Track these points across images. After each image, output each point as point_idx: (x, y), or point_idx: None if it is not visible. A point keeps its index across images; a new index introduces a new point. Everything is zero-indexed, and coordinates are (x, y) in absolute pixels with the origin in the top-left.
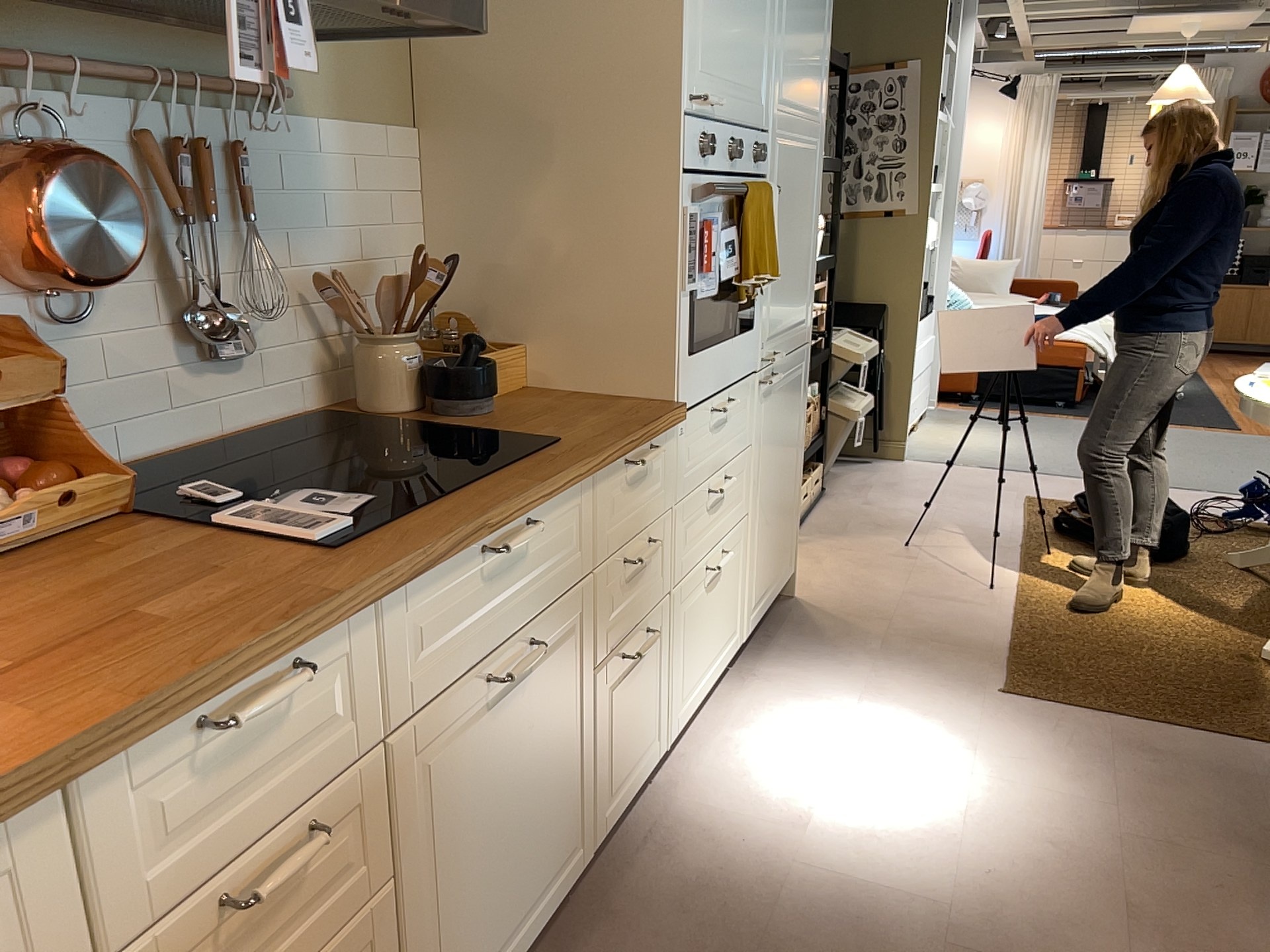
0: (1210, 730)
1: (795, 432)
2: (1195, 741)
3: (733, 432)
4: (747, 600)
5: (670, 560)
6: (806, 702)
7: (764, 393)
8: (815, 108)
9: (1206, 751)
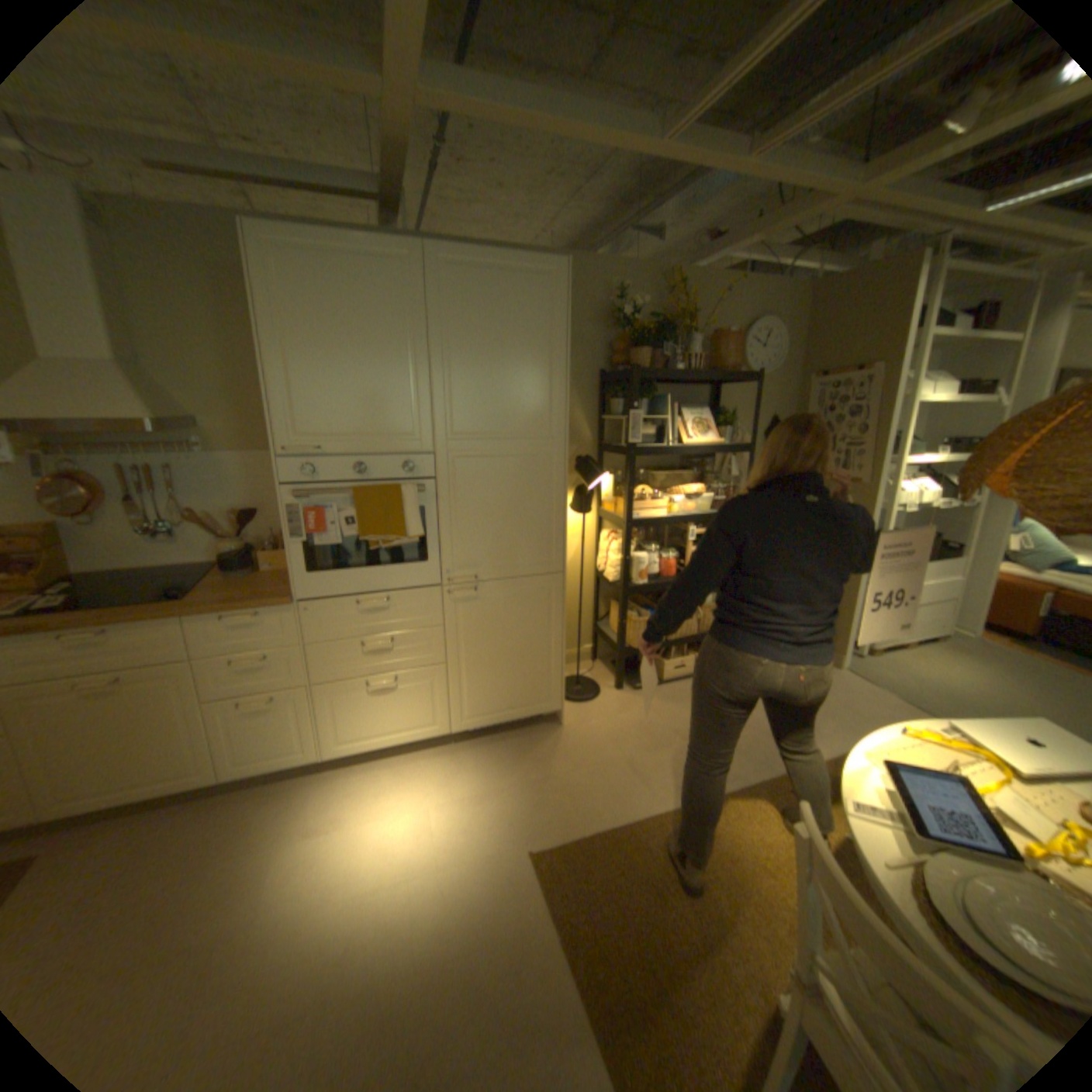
0: (588, 1005)
1: (535, 626)
2: (561, 1000)
3: (398, 616)
4: (450, 712)
5: (303, 671)
6: (439, 784)
7: (457, 599)
8: (534, 430)
9: (550, 1014)
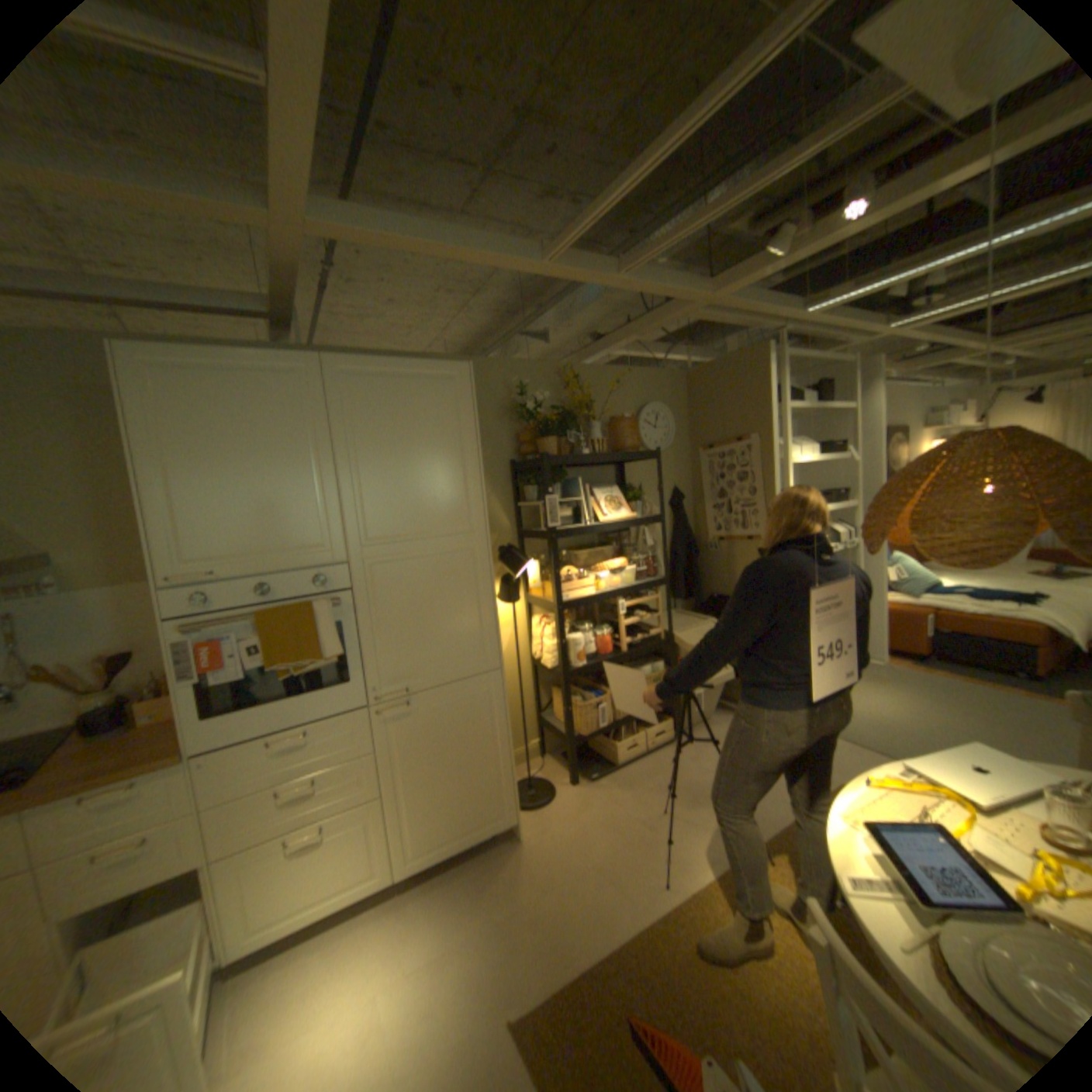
0: None
1: (478, 733)
2: None
3: (319, 752)
4: (391, 855)
5: (198, 846)
6: (385, 955)
7: (387, 719)
8: (454, 526)
9: None
